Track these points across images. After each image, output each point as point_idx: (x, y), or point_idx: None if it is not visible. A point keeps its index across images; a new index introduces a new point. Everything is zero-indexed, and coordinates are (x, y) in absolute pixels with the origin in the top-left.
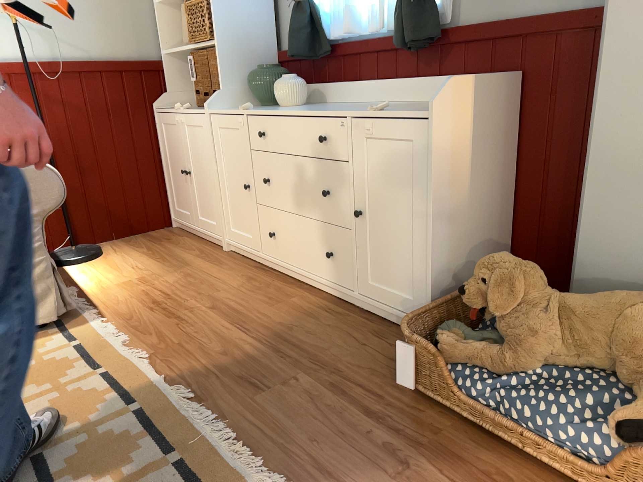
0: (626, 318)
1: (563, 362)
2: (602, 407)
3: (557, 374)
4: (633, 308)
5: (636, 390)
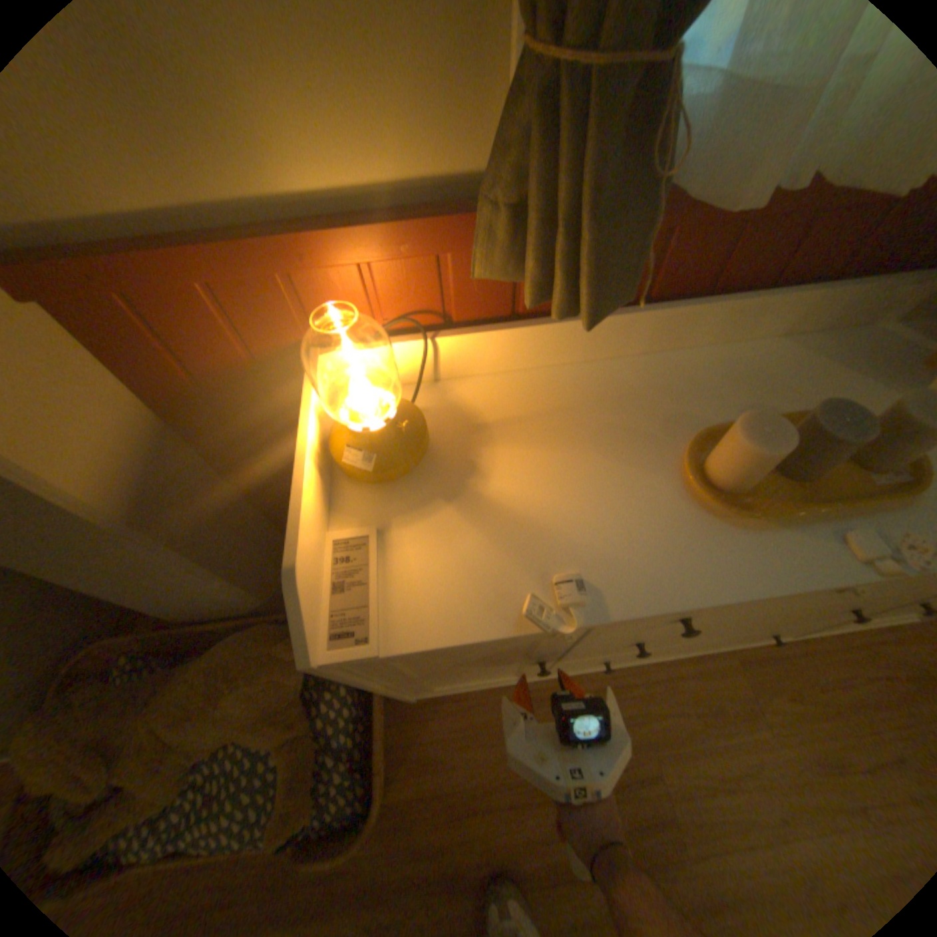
0: (222, 716)
1: (205, 762)
2: (259, 794)
3: (208, 772)
4: (221, 703)
5: (275, 752)
